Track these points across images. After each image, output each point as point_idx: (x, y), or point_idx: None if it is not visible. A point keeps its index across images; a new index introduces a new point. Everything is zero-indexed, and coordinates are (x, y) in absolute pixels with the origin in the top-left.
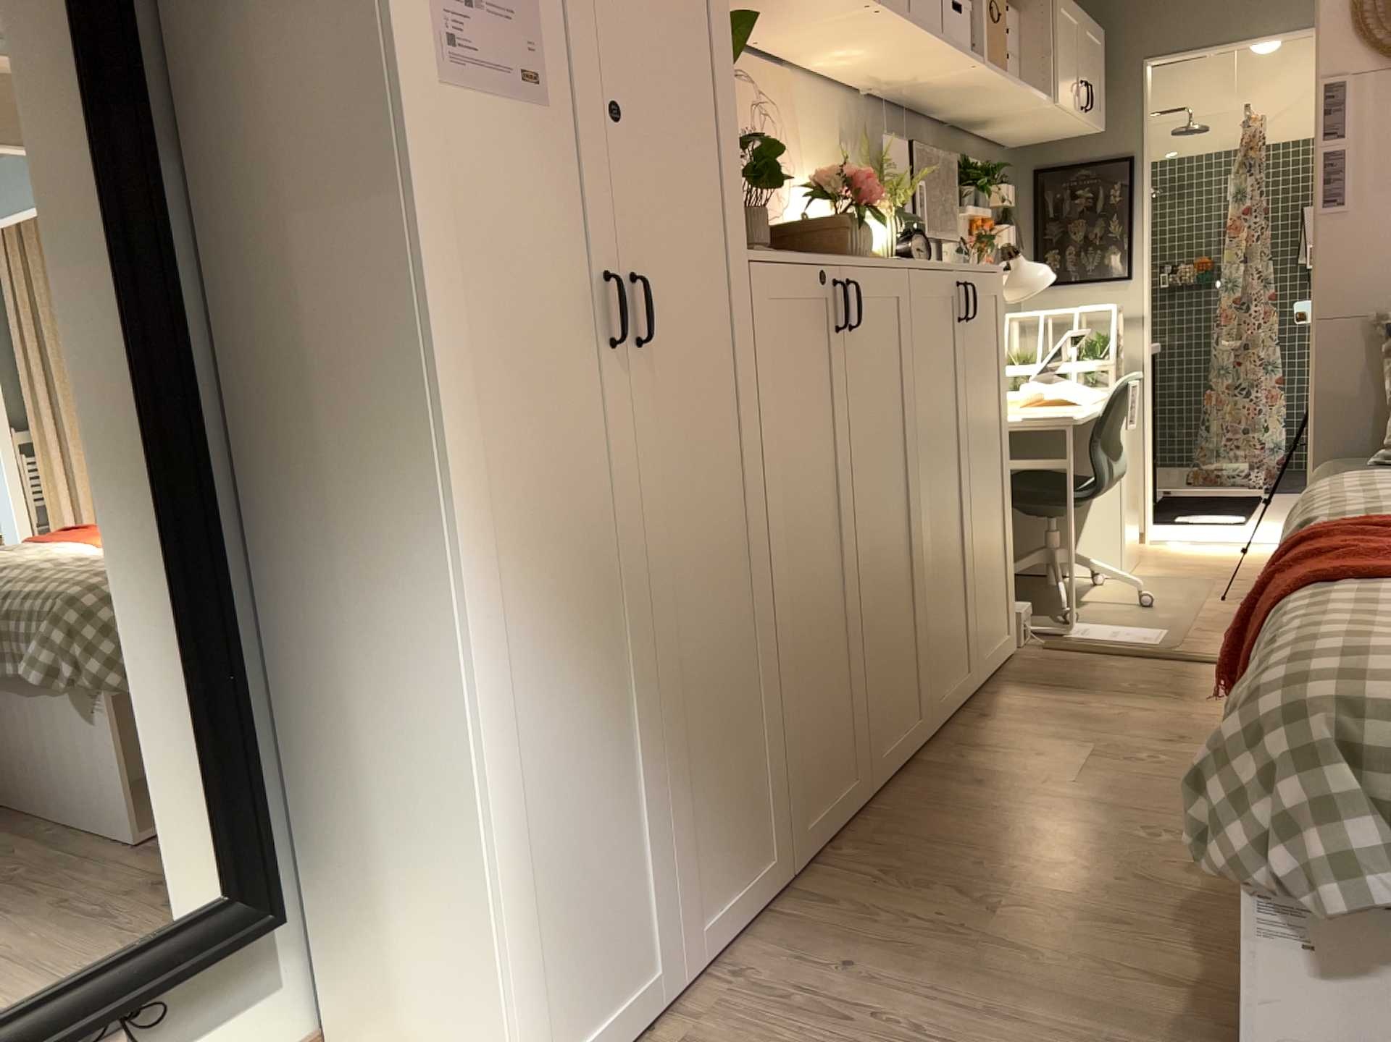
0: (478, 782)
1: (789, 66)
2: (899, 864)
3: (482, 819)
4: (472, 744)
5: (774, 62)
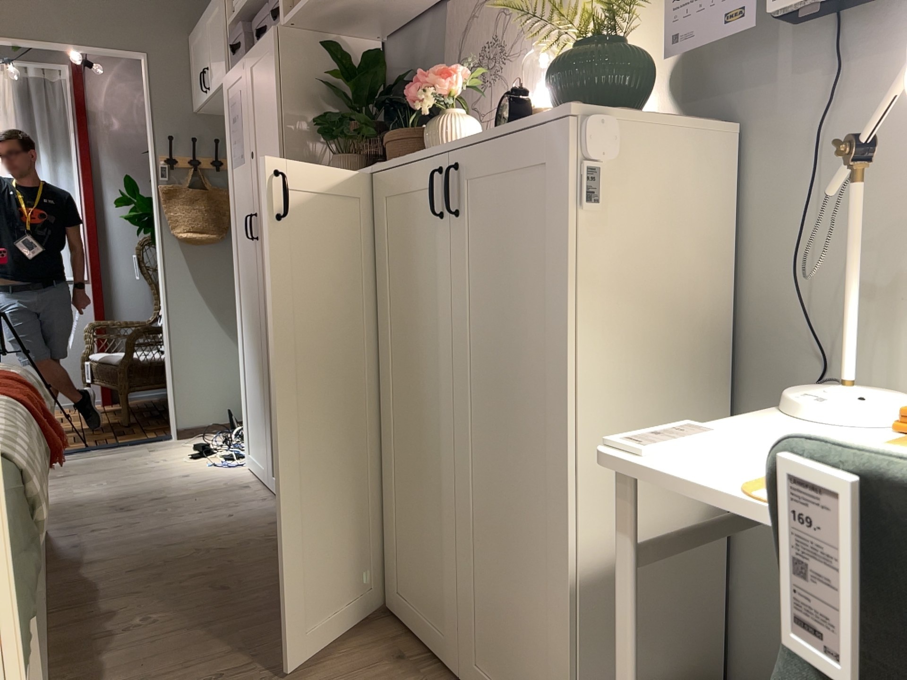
0: (238, 355)
1: None
2: (269, 548)
3: (239, 366)
4: (237, 344)
5: None
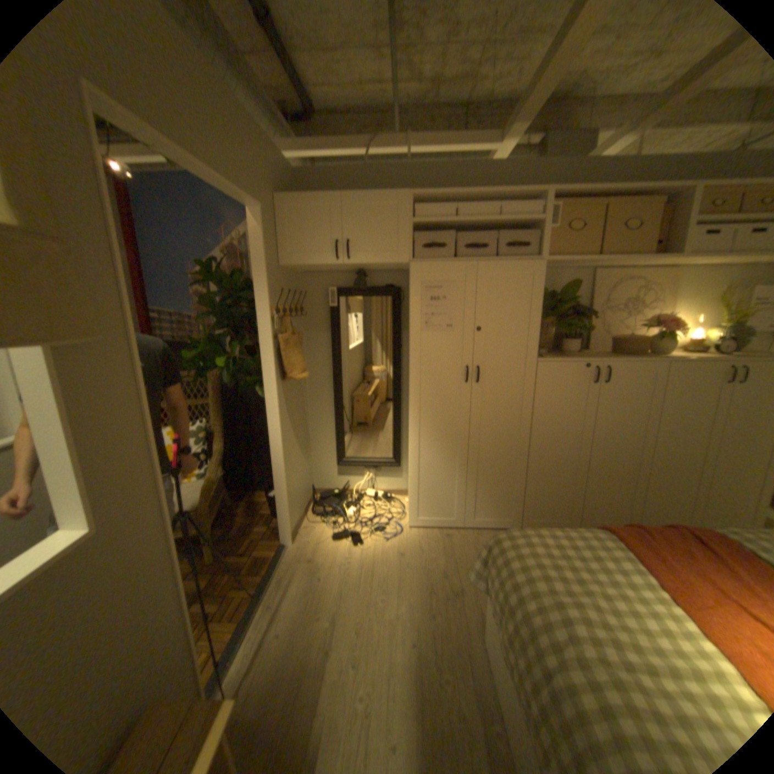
0: (409, 458)
1: (678, 267)
2: None
3: (409, 465)
4: (409, 451)
5: (667, 268)
